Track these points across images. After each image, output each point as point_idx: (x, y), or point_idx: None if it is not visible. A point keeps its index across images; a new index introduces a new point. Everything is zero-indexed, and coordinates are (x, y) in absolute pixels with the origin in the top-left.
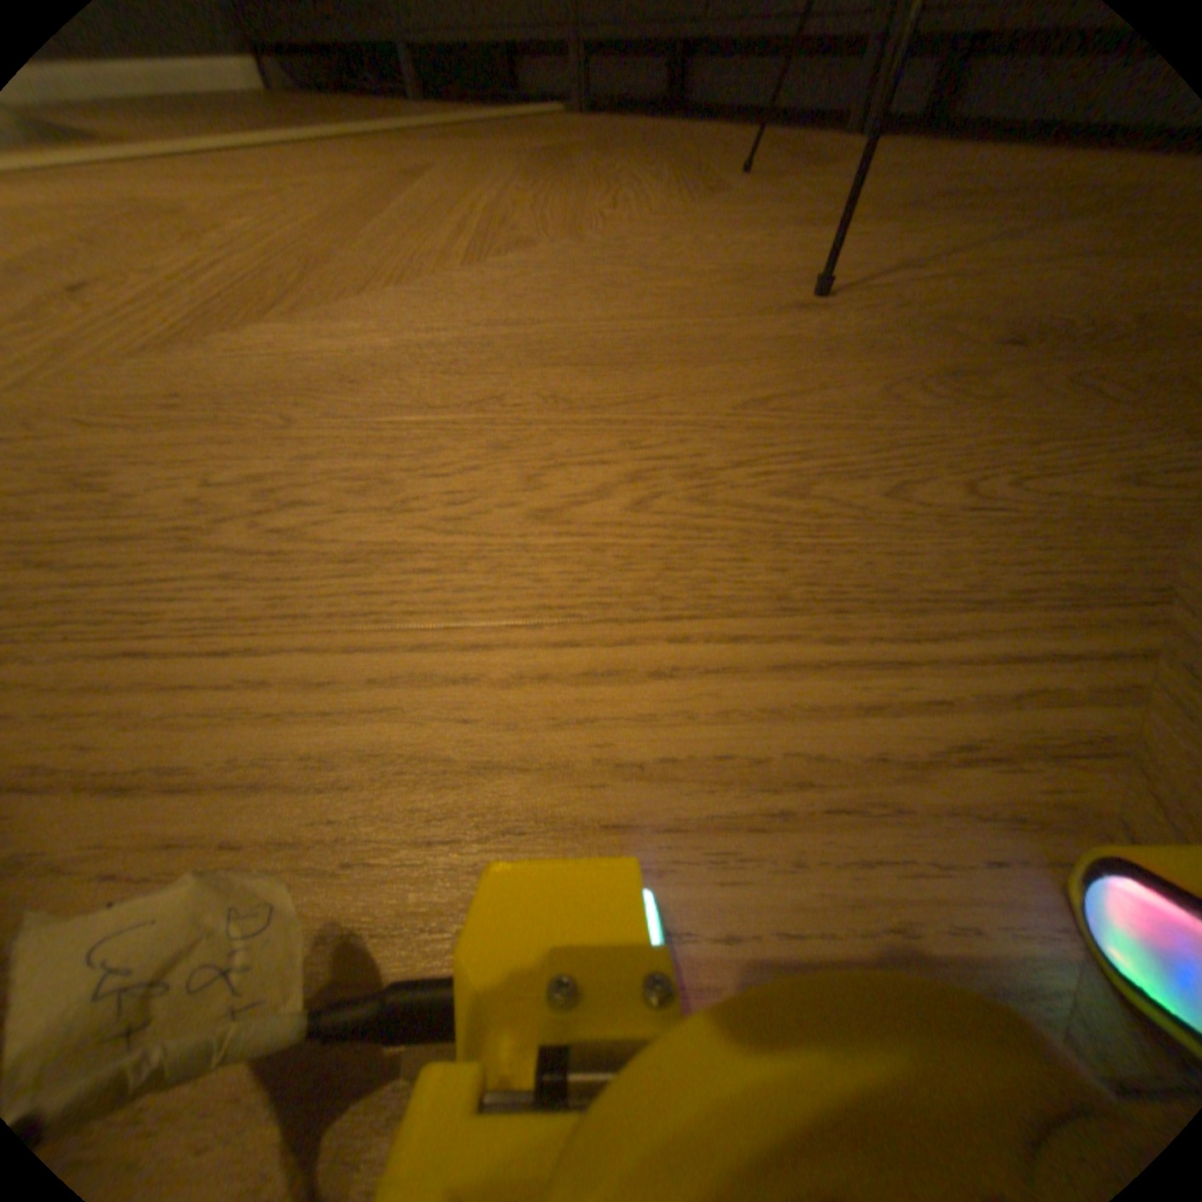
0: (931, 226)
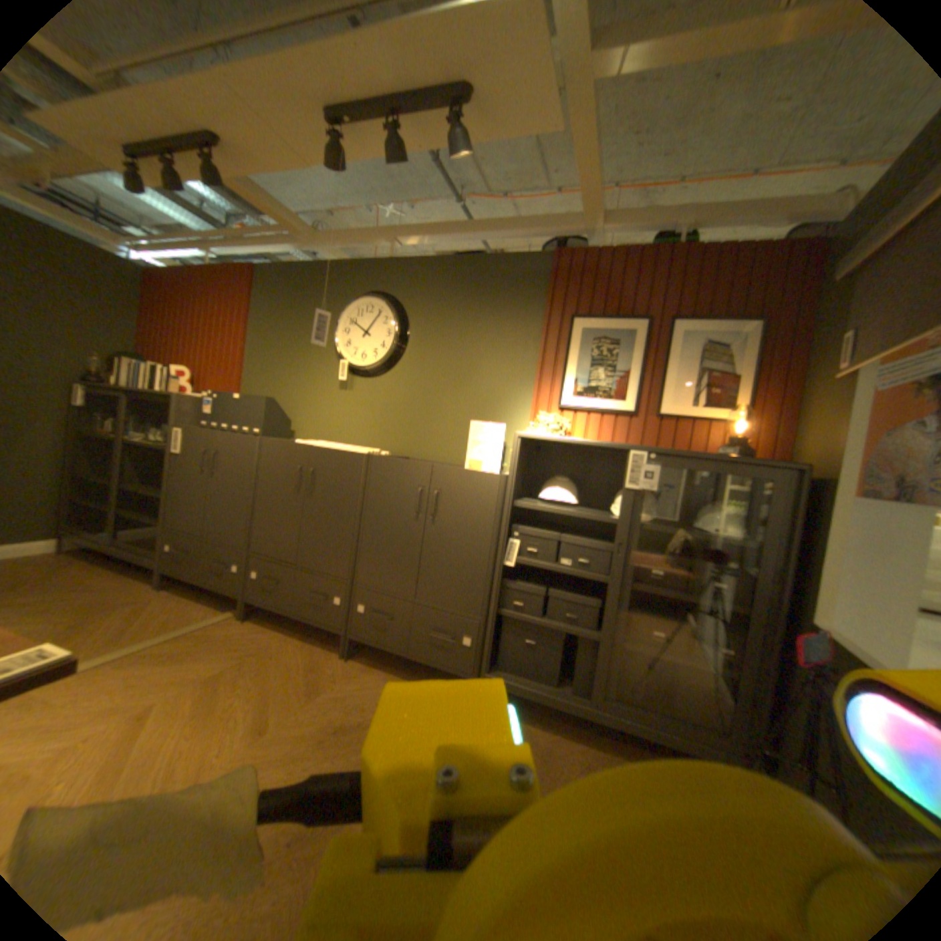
0: (316, 758)
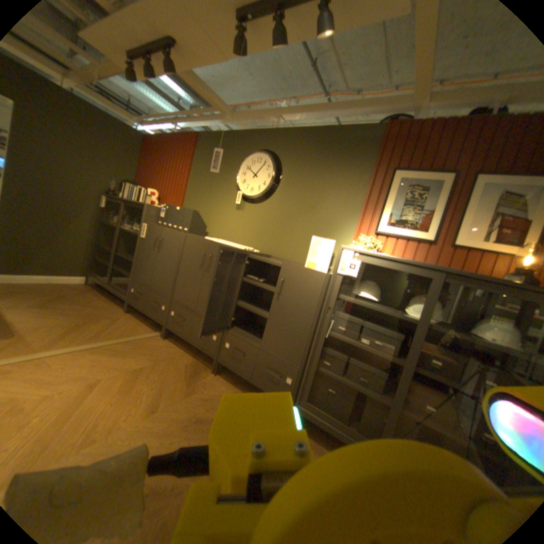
0: (179, 437)
